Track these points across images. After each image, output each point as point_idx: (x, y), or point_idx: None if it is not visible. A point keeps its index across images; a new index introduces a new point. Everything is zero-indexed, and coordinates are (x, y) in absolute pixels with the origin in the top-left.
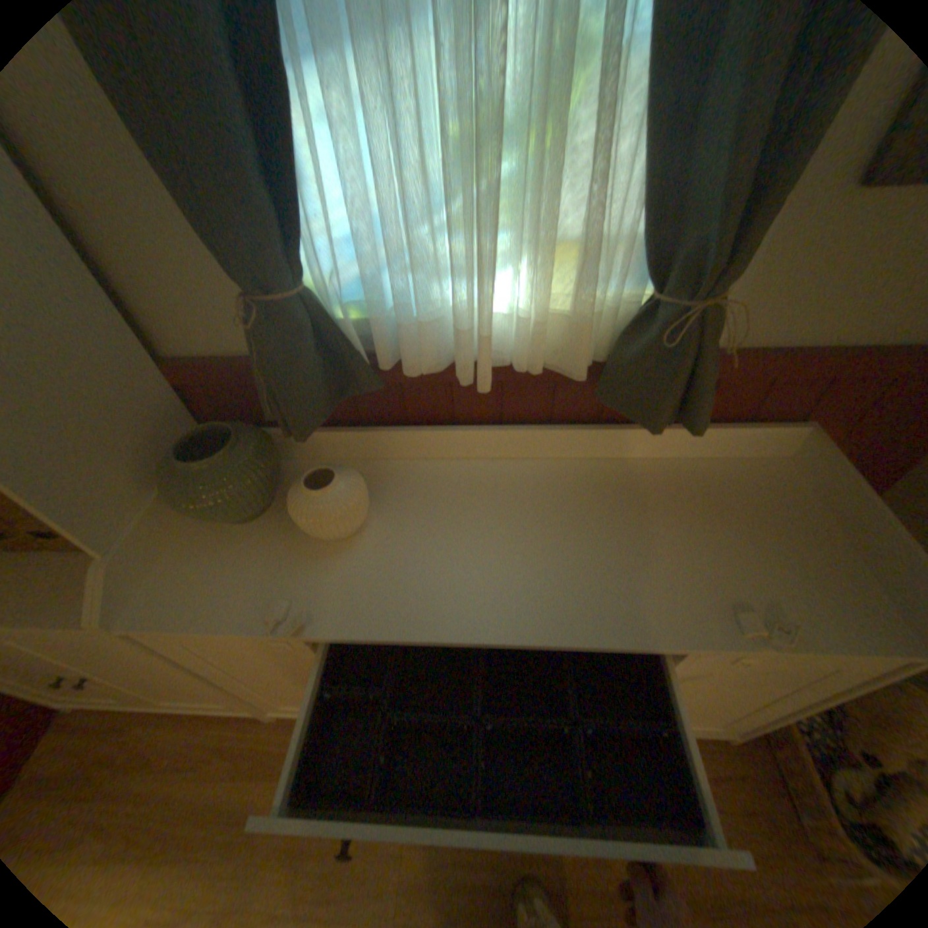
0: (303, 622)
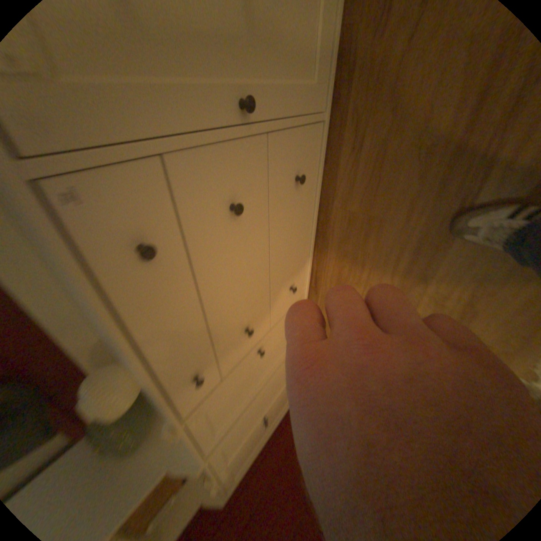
0: (164, 426)
